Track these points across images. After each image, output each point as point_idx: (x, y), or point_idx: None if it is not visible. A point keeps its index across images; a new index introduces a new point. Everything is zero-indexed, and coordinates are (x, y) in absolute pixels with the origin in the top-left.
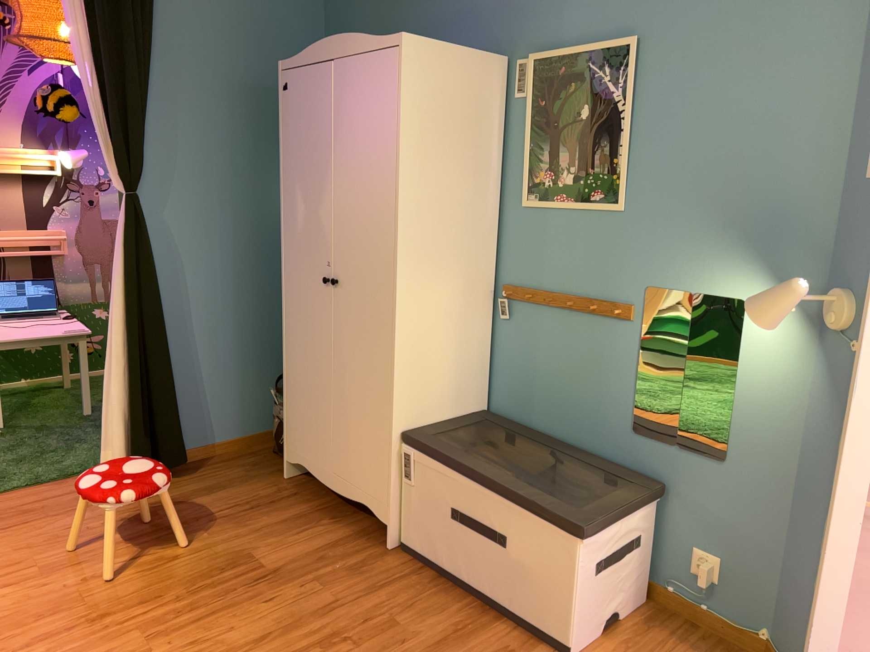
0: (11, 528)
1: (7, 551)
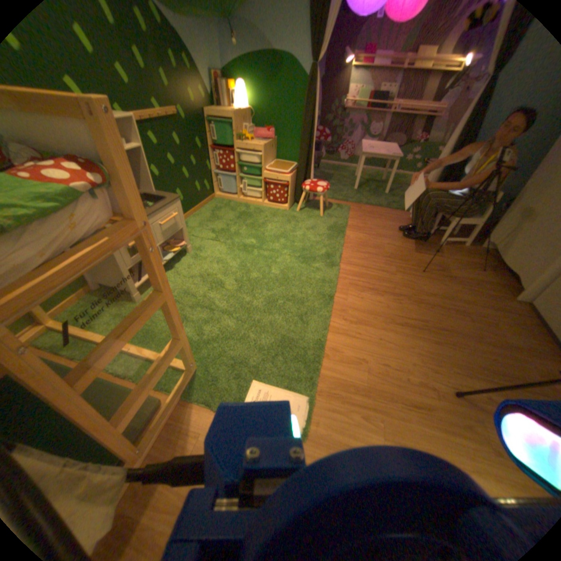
0: (372, 219)
1: (368, 225)
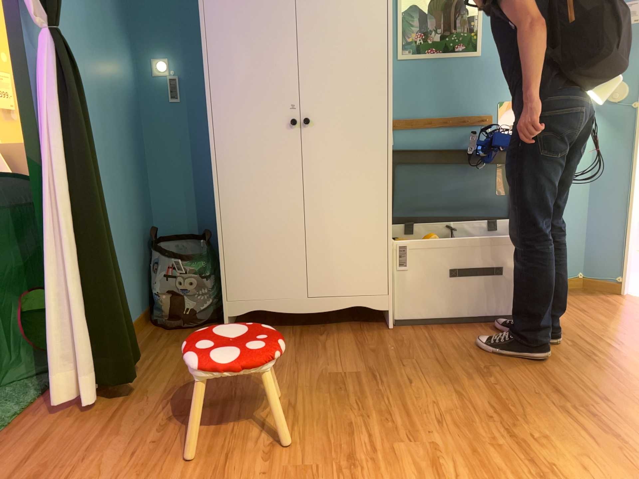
0: None
1: None
